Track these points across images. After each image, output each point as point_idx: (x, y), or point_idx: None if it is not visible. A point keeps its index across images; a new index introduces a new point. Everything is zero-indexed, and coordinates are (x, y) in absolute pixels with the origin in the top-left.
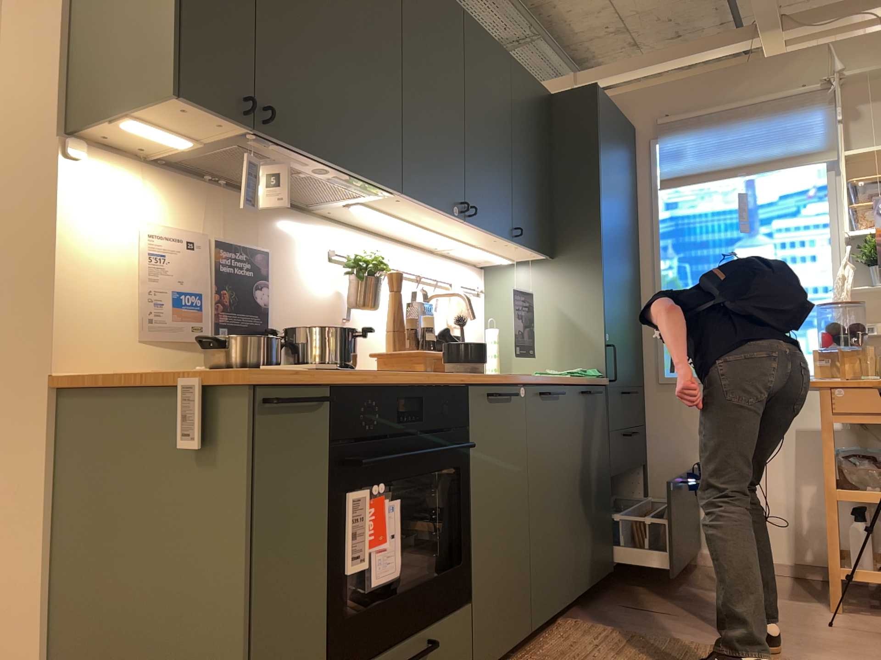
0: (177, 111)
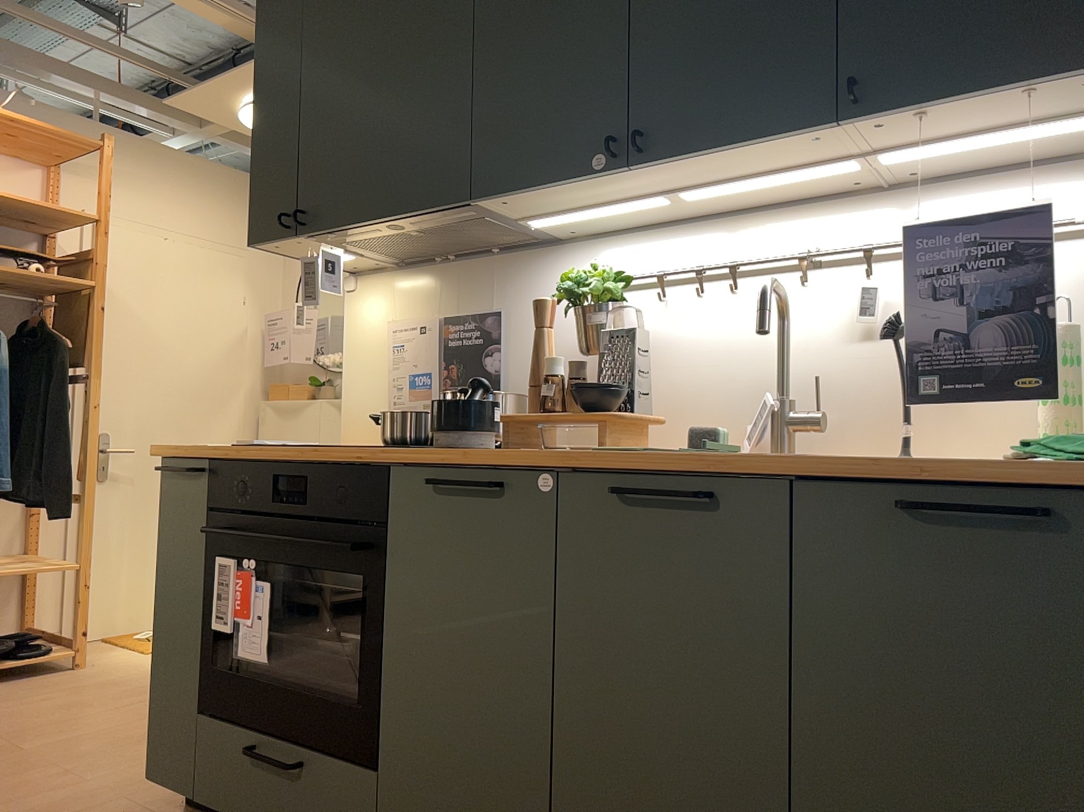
0: (281, 249)
